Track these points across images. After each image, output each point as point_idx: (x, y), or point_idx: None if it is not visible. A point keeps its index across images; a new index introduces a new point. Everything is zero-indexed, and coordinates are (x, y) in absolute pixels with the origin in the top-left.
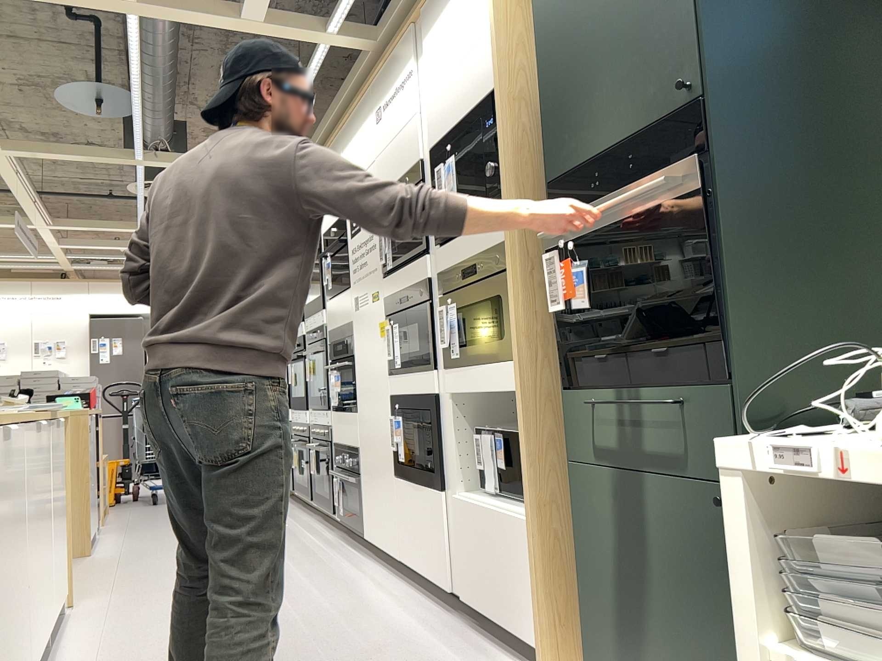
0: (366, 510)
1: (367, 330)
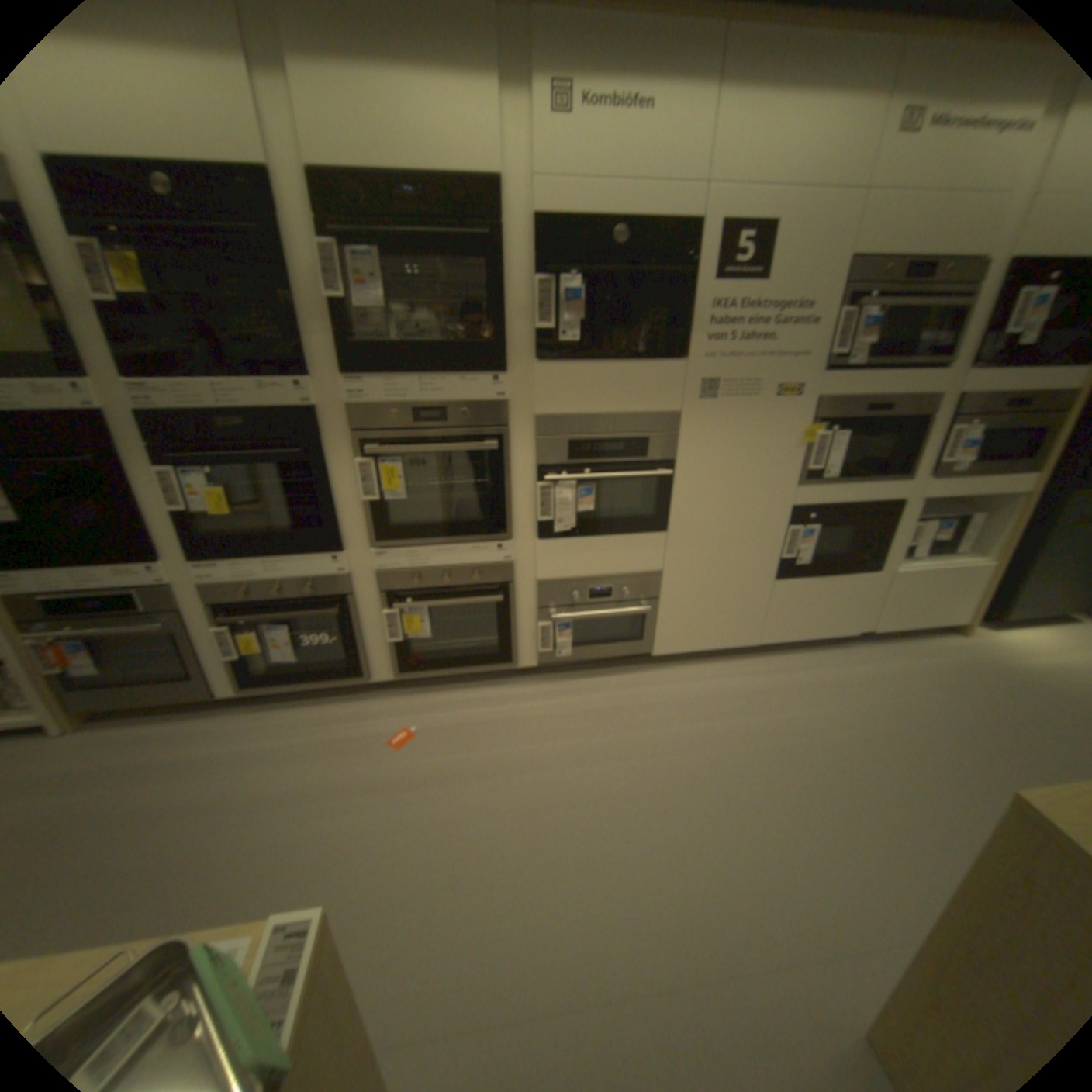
0: (661, 629)
1: (743, 428)
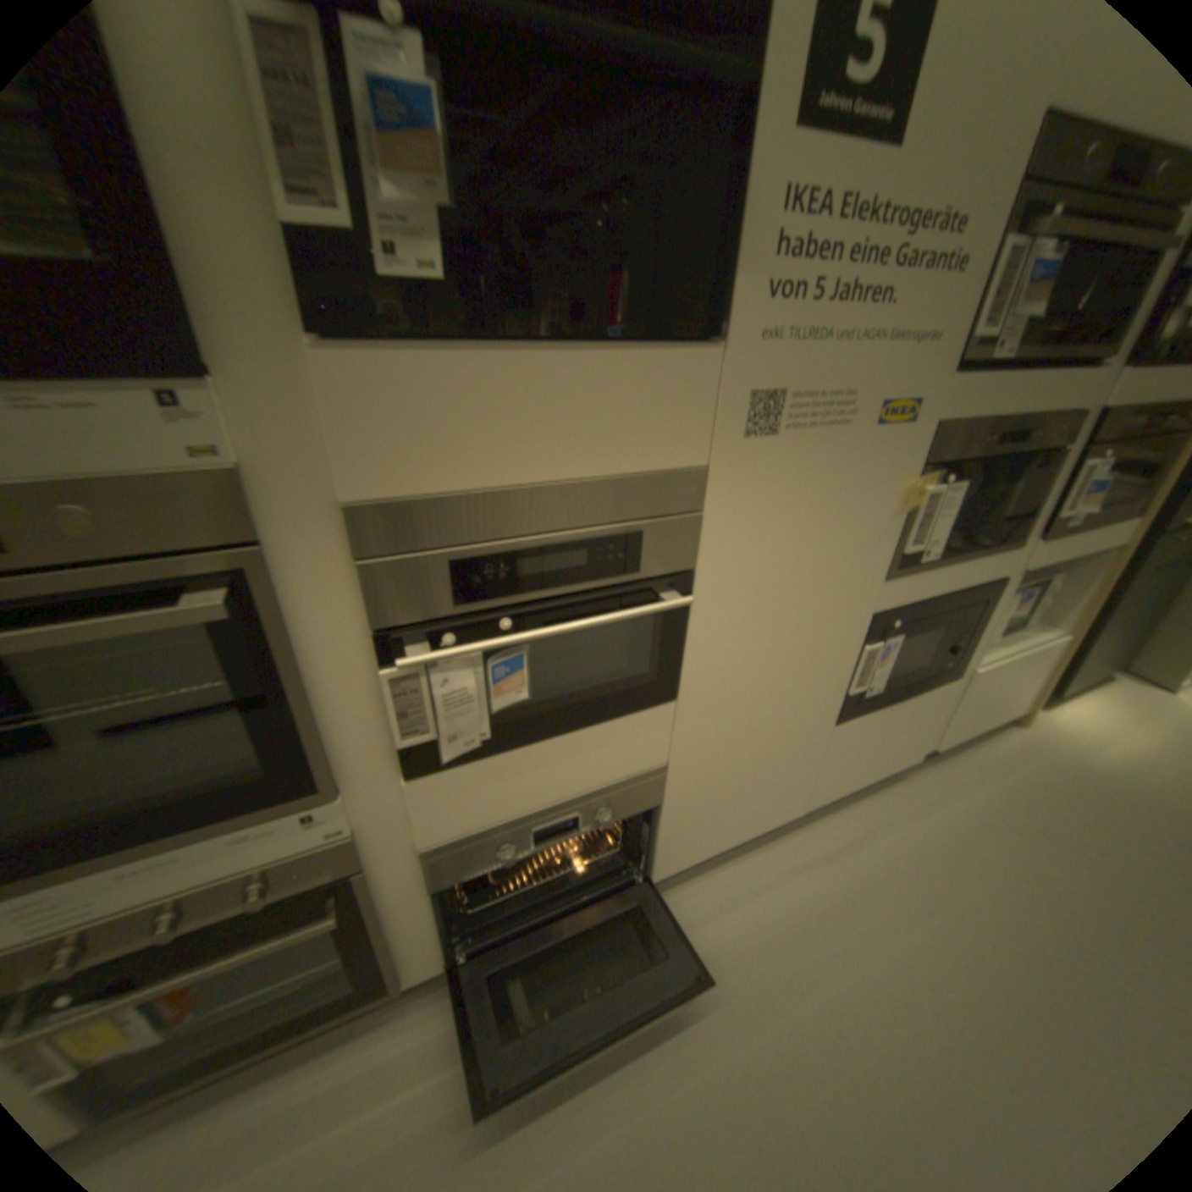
0: (664, 844)
1: (817, 492)
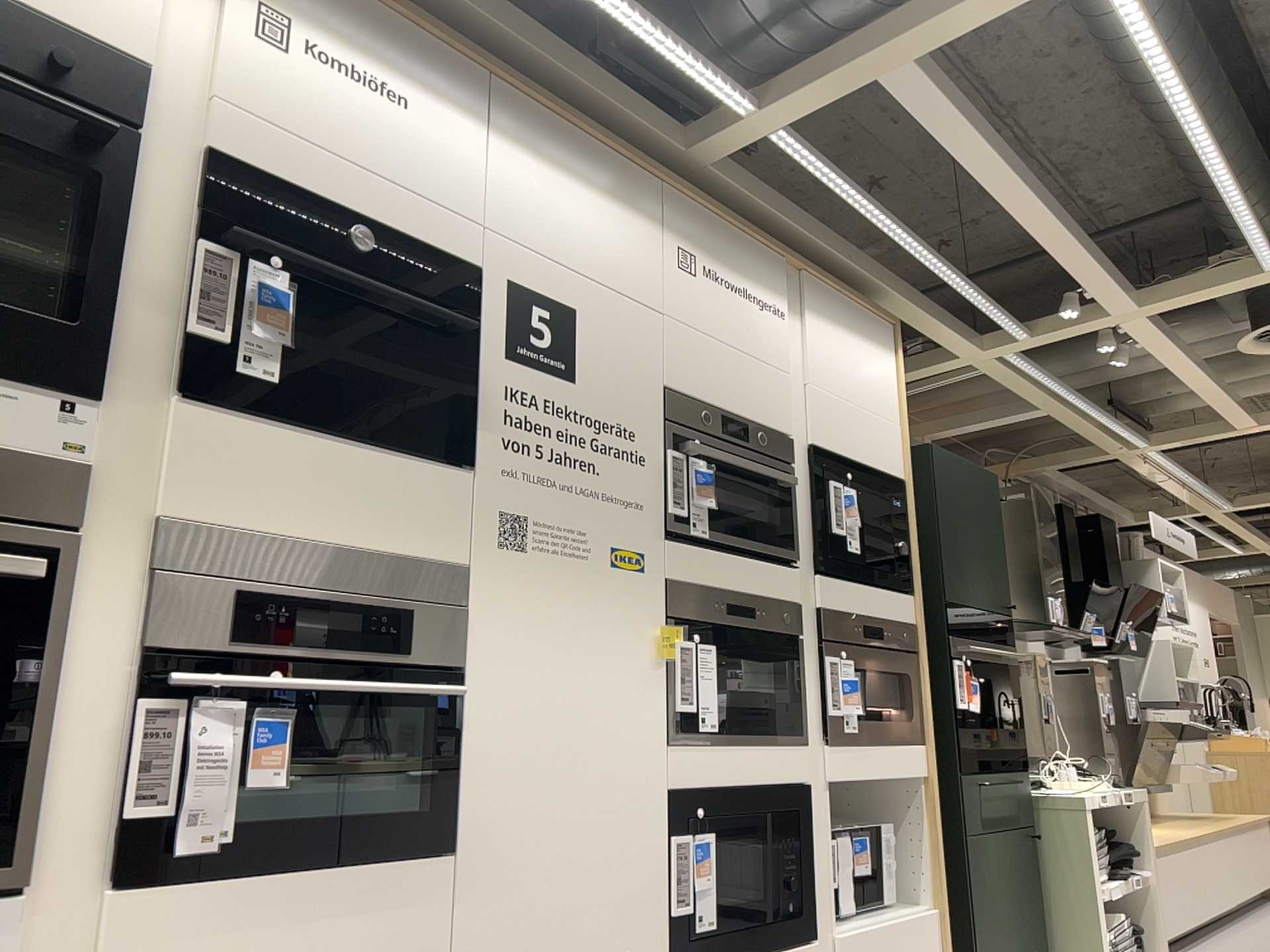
0: None
1: (571, 619)
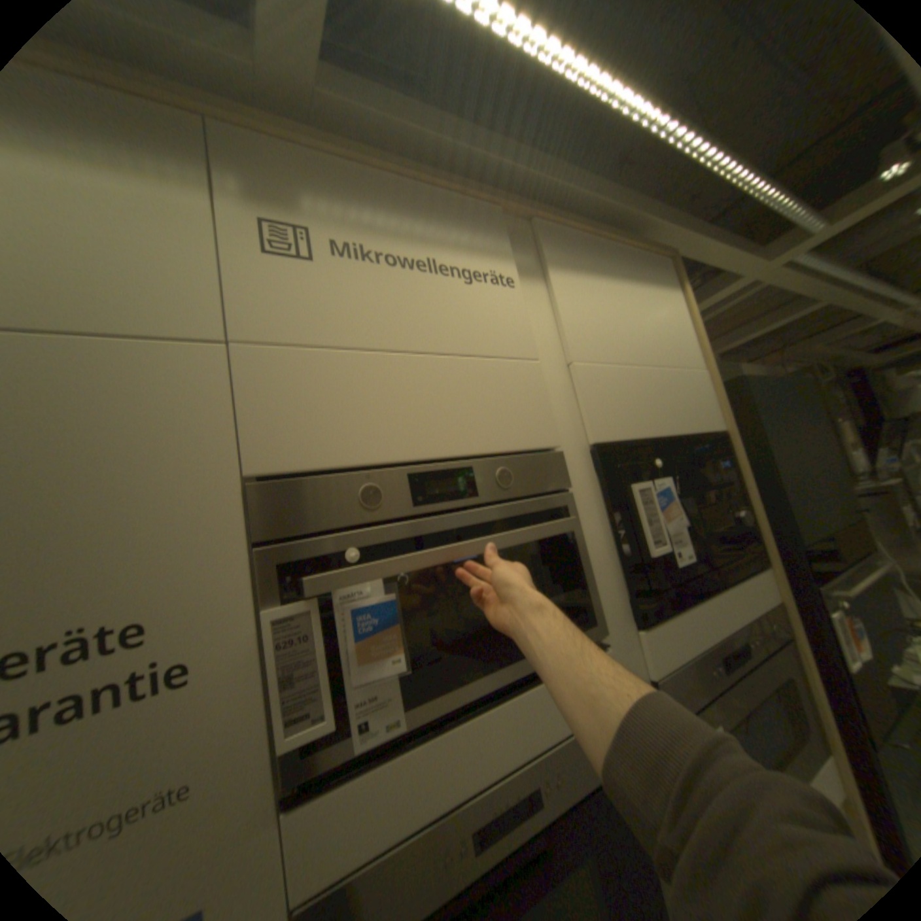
0: None
1: None
